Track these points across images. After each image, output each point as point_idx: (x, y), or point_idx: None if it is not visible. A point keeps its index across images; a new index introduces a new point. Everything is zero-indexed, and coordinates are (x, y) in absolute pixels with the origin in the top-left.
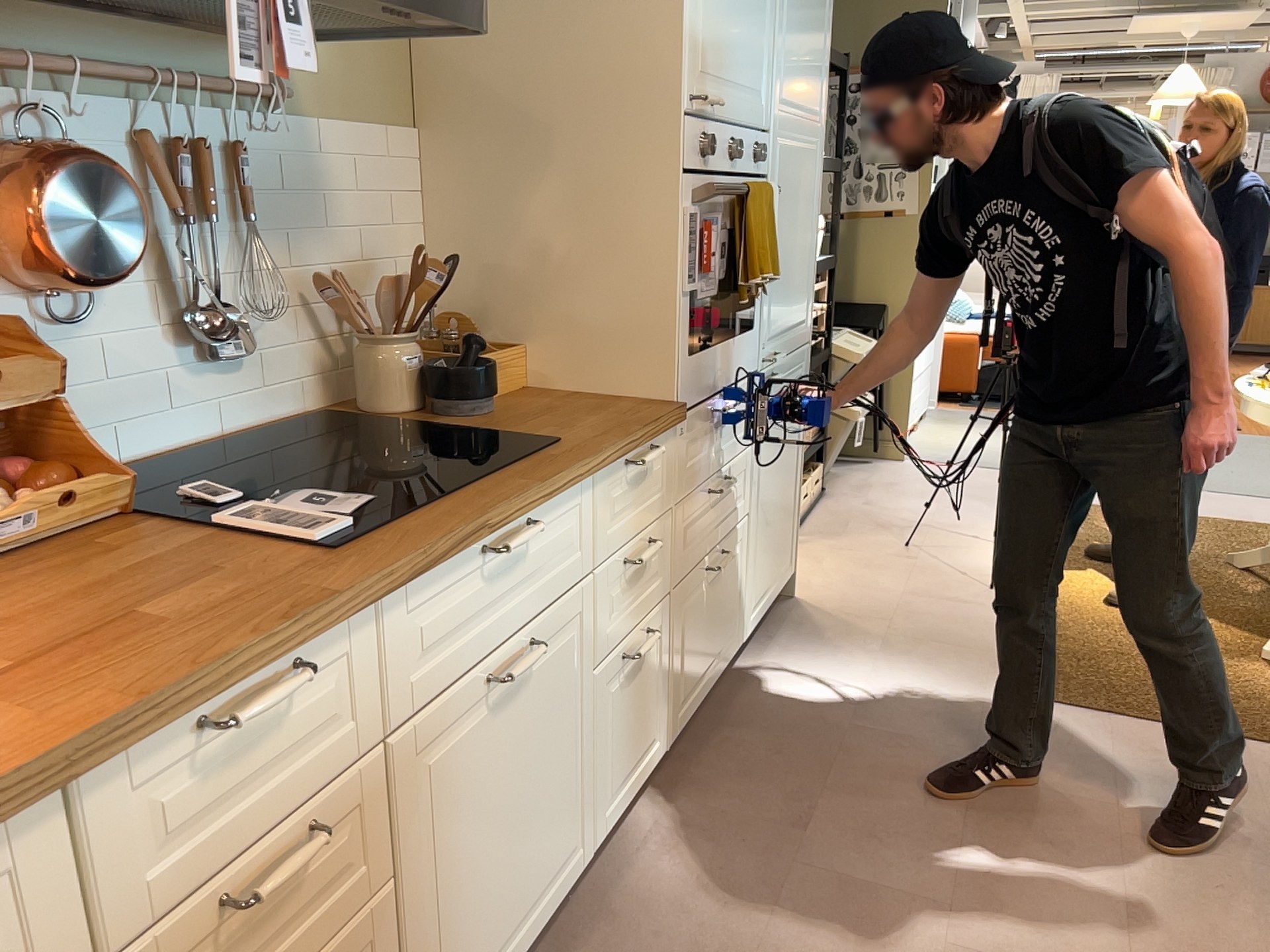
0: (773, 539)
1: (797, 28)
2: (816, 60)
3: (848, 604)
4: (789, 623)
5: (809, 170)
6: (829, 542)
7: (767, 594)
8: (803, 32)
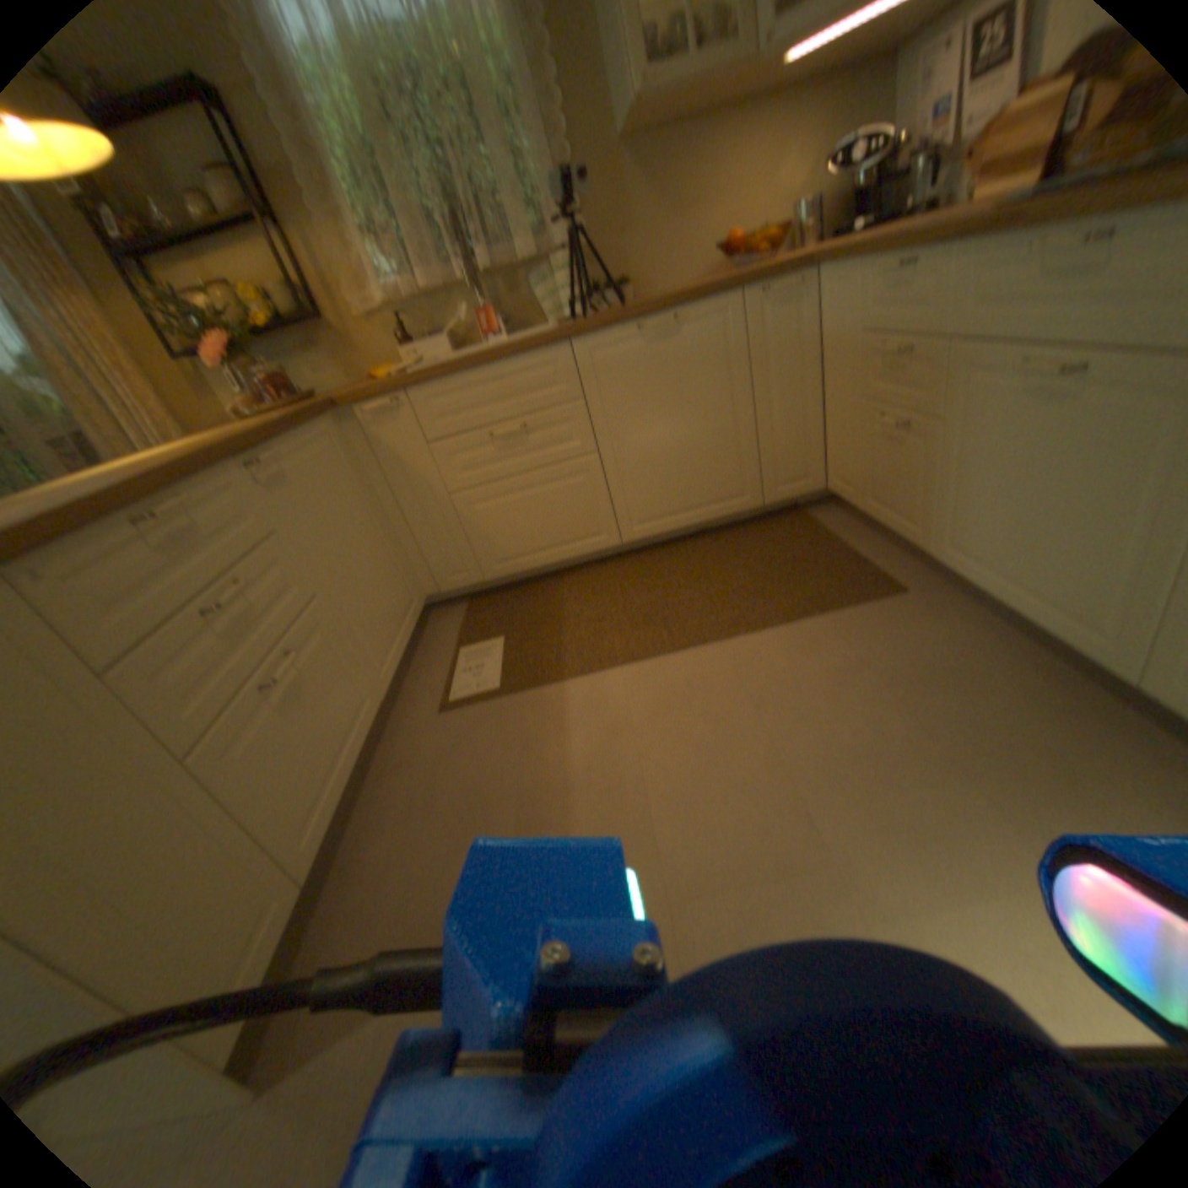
0: None
1: None
2: None
3: None
4: None
5: None
6: None
7: None
8: None
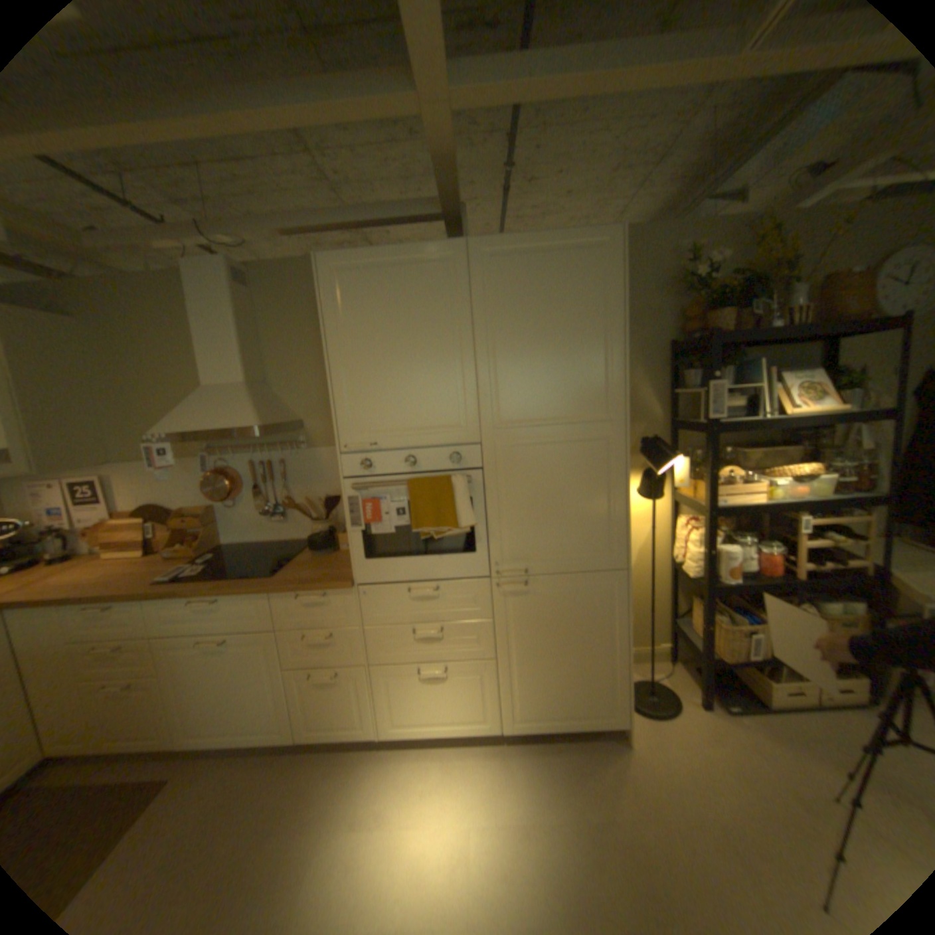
0: (558, 690)
1: (526, 371)
2: (586, 378)
3: (654, 787)
4: (587, 759)
5: (589, 452)
6: (762, 743)
7: (554, 724)
8: (542, 369)
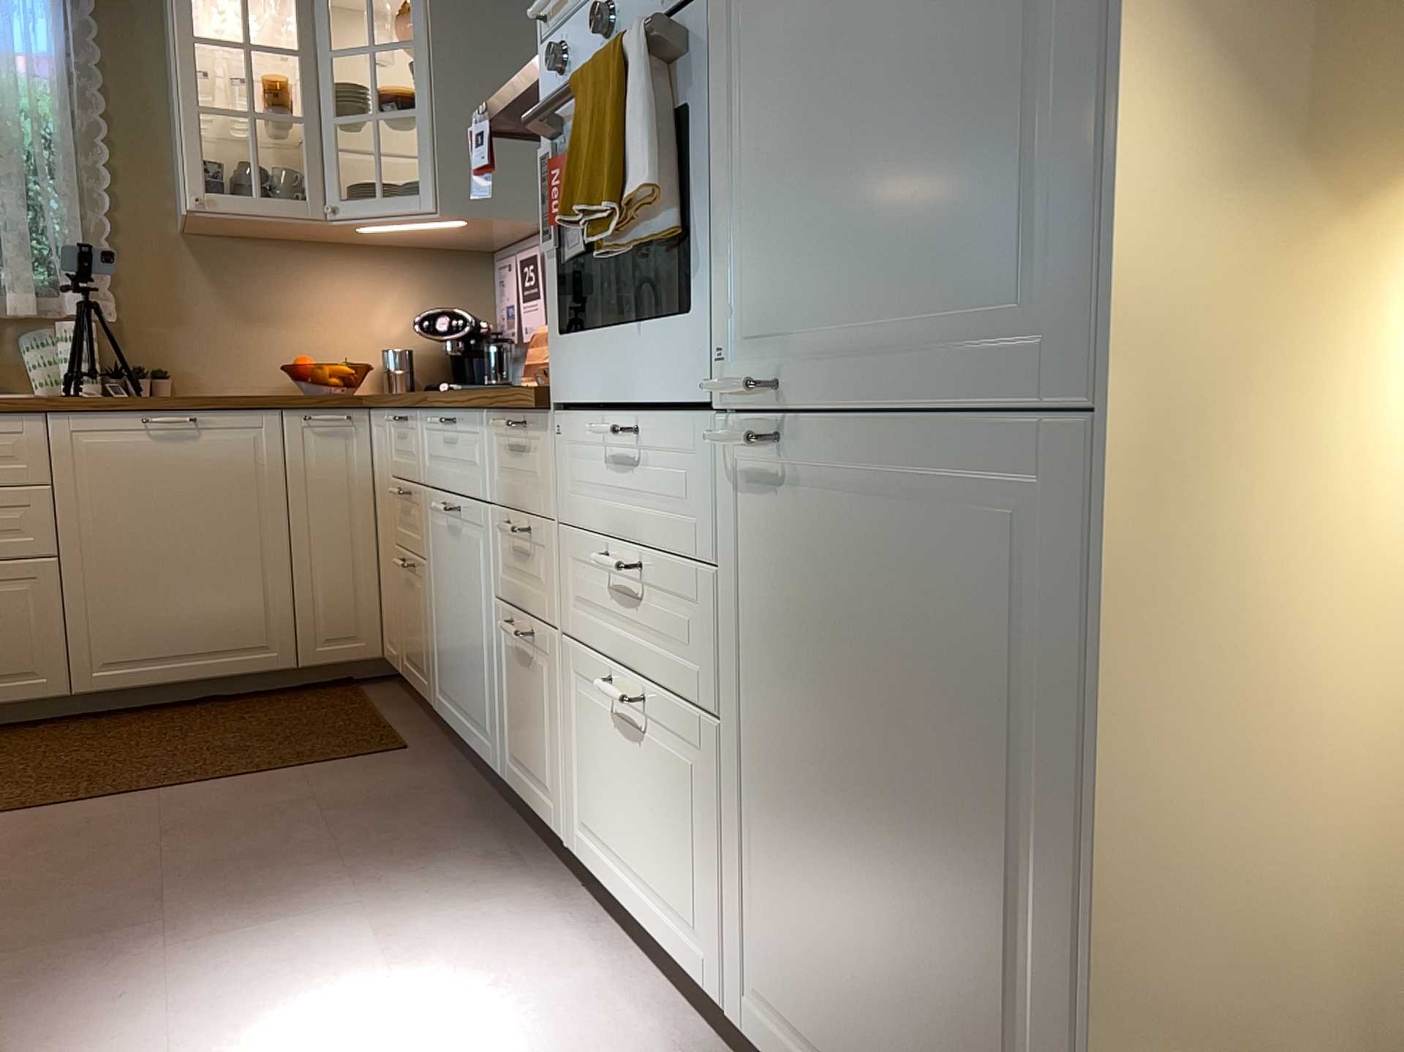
0: (857, 966)
1: None
2: None
3: None
4: None
5: None
6: None
7: None
8: None
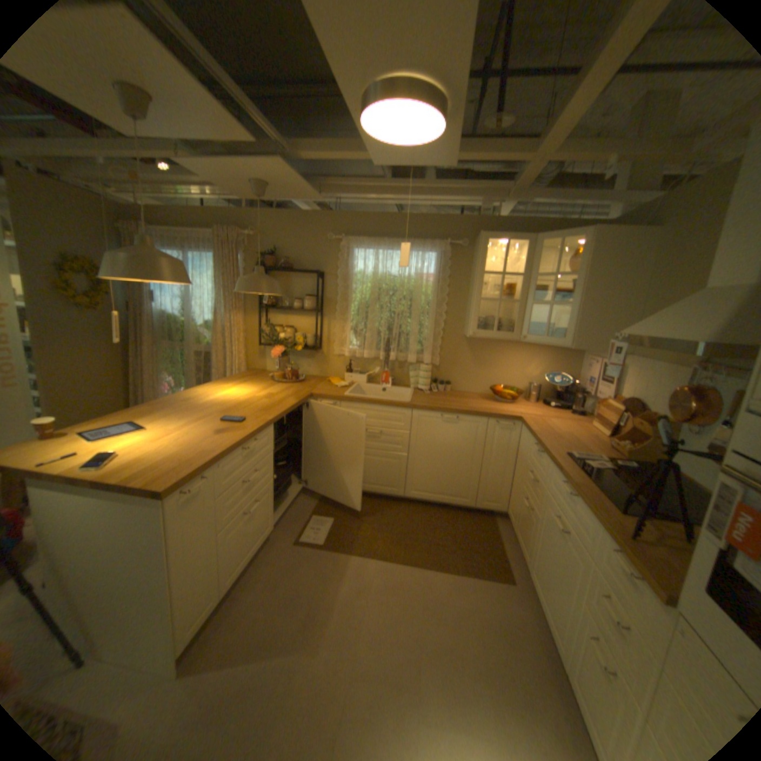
0: None
1: None
2: None
3: None
4: None
5: None
6: None
7: None
8: None
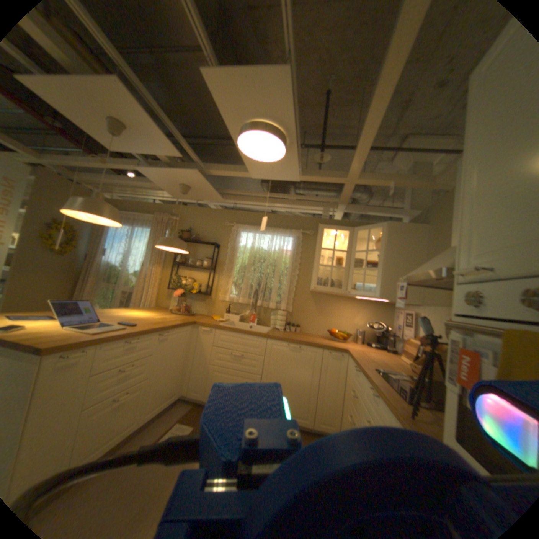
0: None
1: None
2: None
3: None
4: None
5: None
6: None
7: None
8: None
